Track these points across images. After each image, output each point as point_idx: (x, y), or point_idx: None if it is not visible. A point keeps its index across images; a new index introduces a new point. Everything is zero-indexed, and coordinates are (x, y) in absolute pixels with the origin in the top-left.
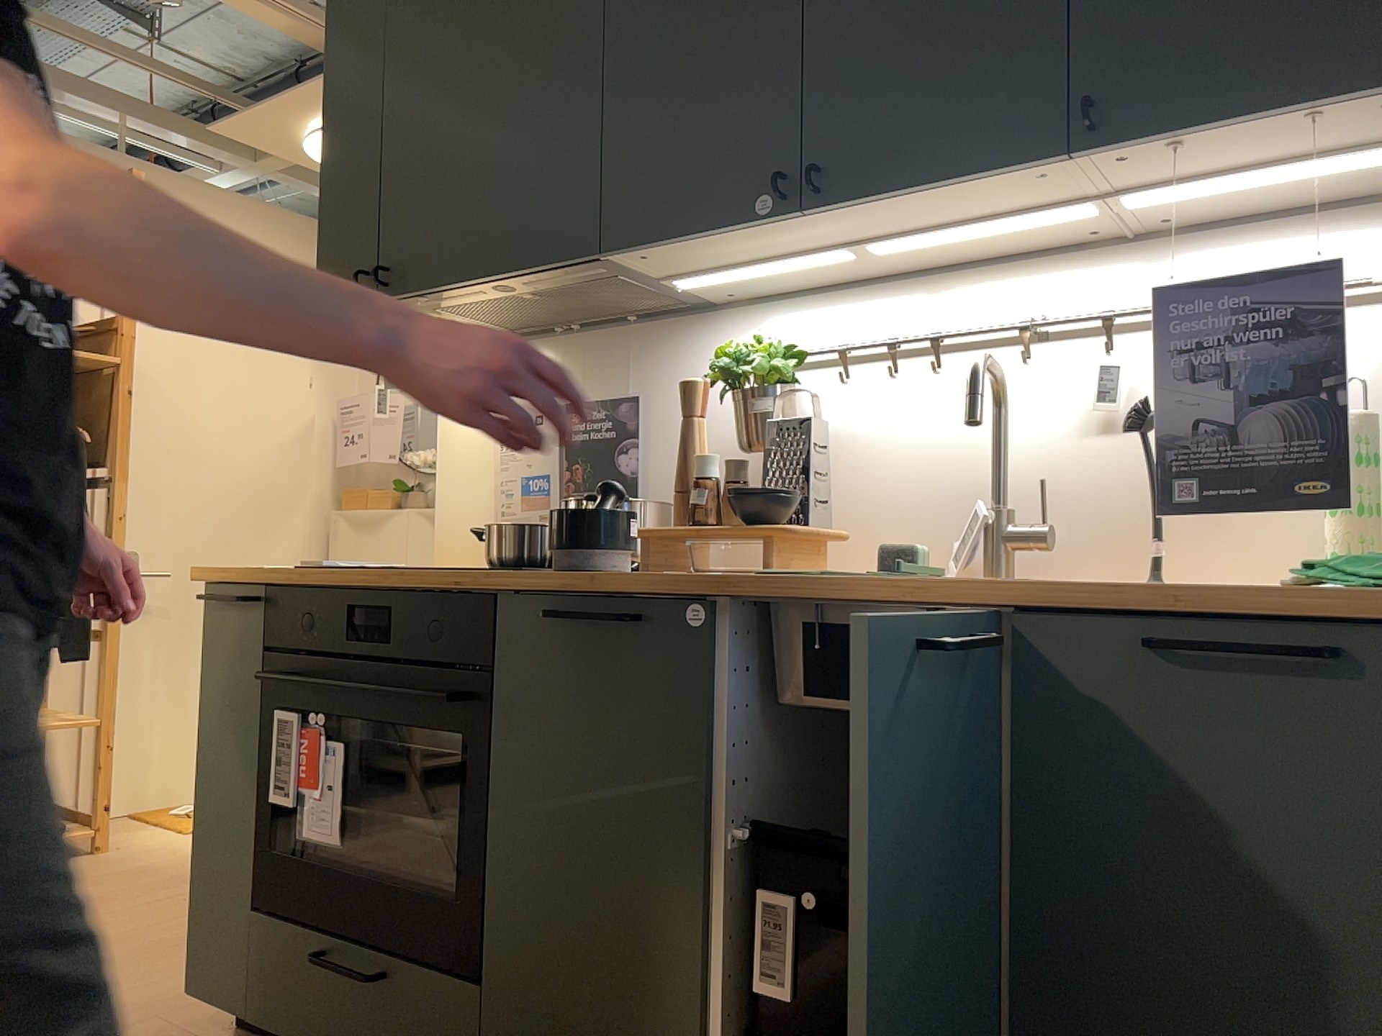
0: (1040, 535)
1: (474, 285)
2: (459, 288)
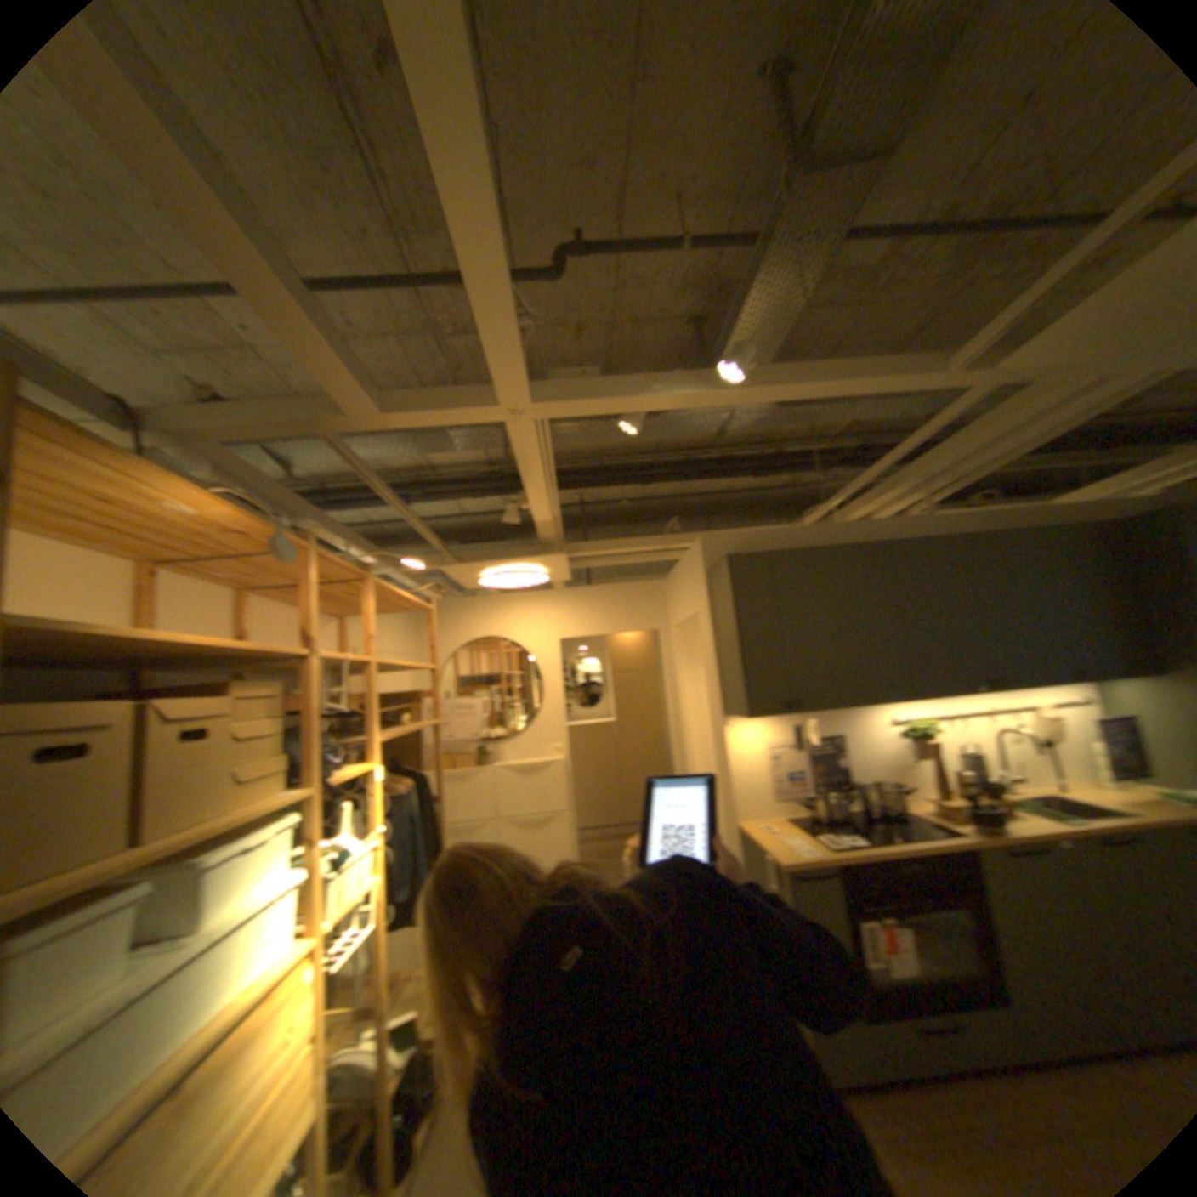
0: (1024, 780)
1: (845, 709)
2: (836, 710)
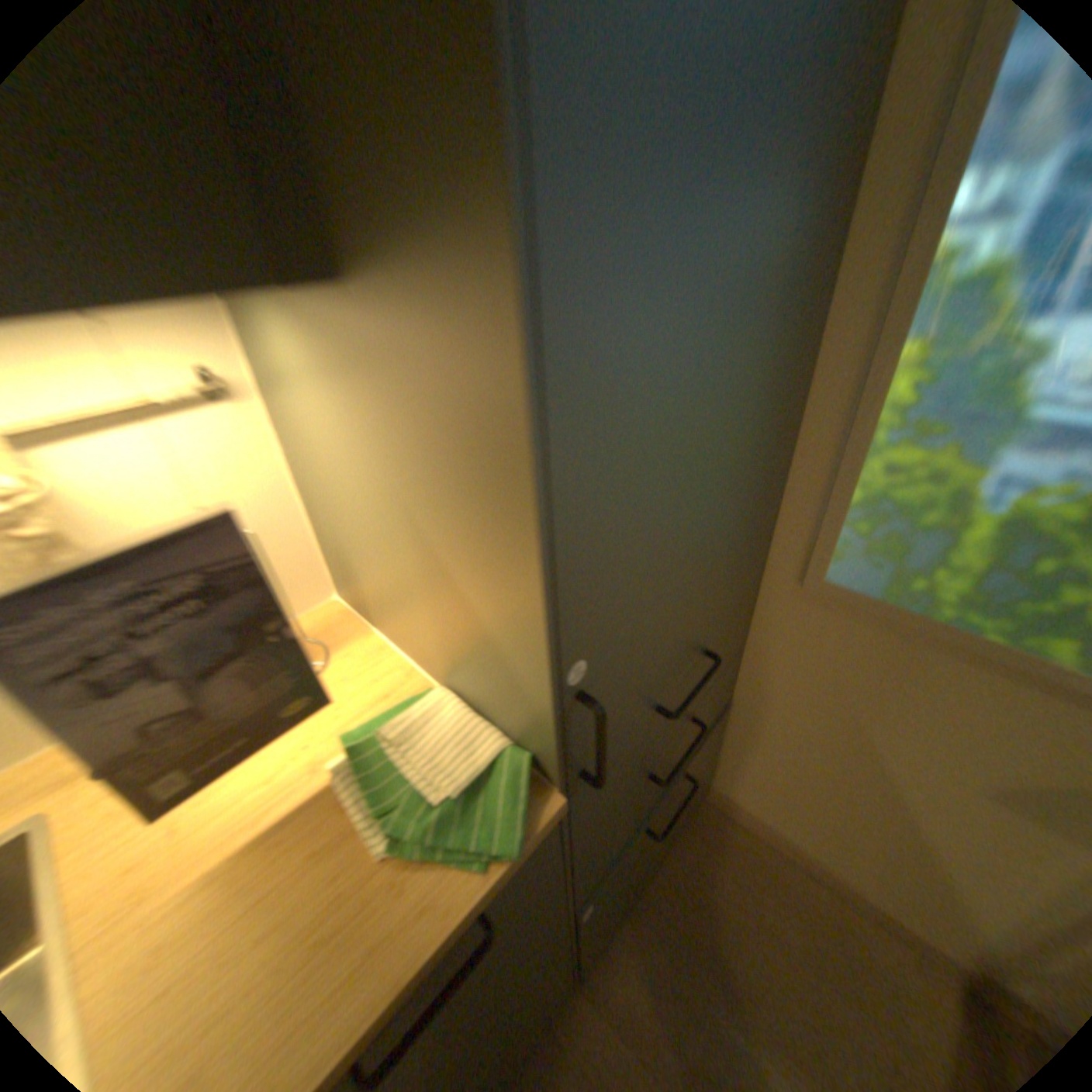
0: None
1: None
2: None
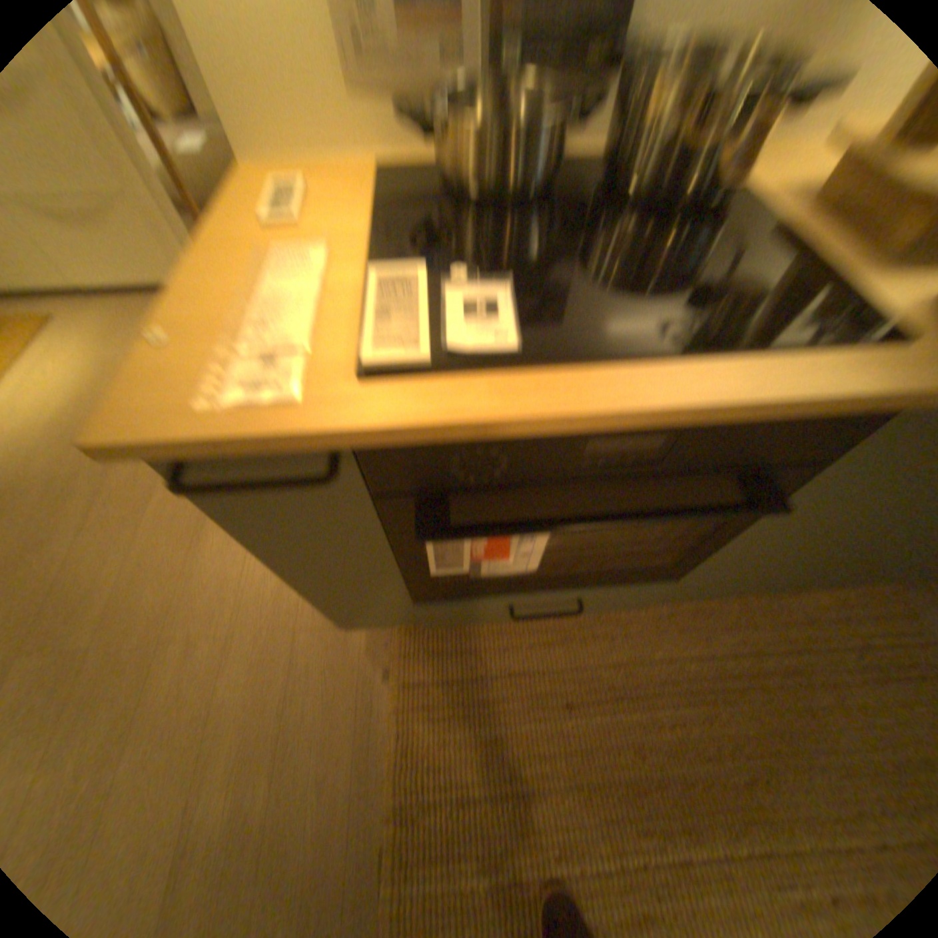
0: None
1: None
2: None
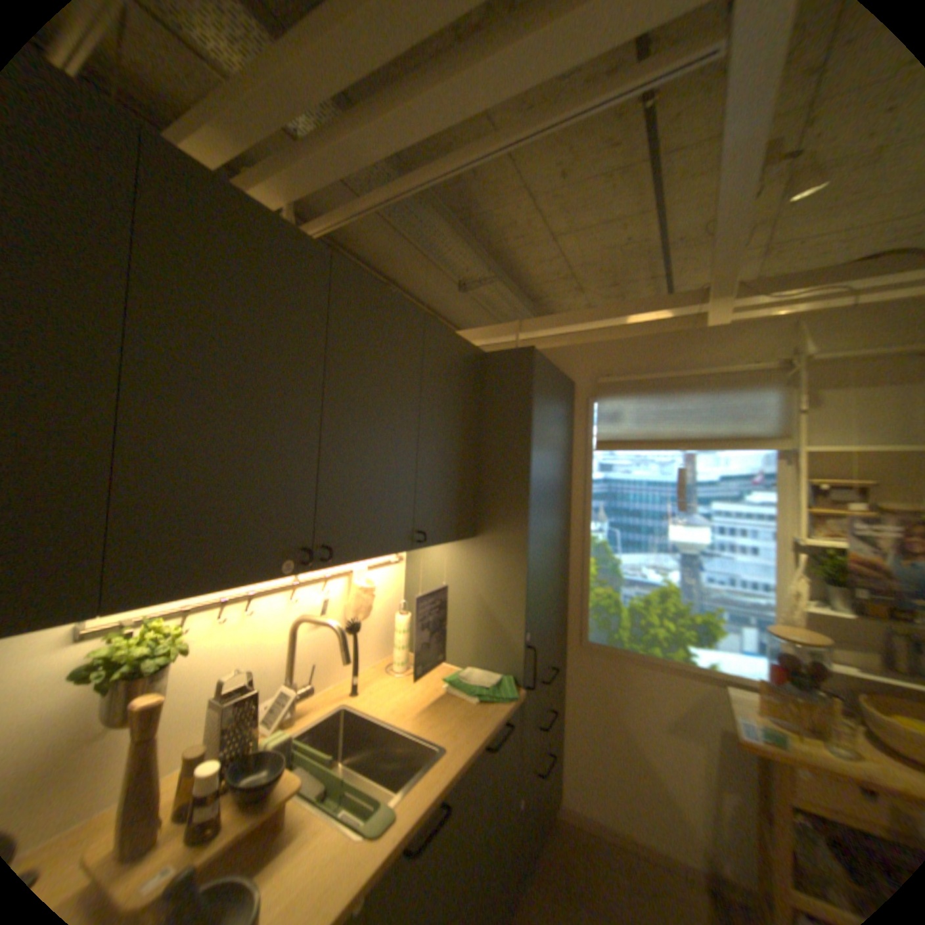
0: (312, 693)
1: None
2: None
